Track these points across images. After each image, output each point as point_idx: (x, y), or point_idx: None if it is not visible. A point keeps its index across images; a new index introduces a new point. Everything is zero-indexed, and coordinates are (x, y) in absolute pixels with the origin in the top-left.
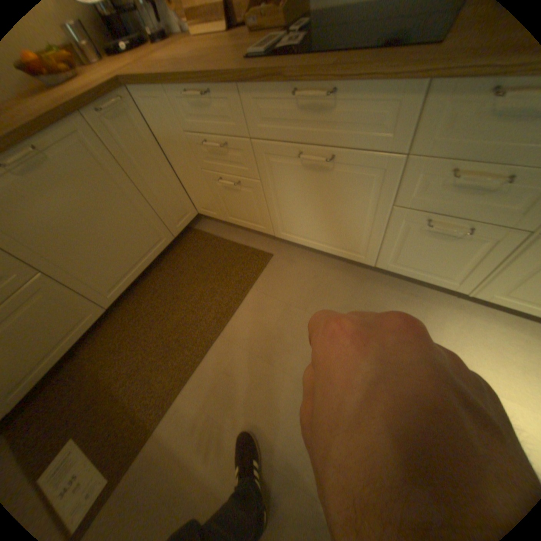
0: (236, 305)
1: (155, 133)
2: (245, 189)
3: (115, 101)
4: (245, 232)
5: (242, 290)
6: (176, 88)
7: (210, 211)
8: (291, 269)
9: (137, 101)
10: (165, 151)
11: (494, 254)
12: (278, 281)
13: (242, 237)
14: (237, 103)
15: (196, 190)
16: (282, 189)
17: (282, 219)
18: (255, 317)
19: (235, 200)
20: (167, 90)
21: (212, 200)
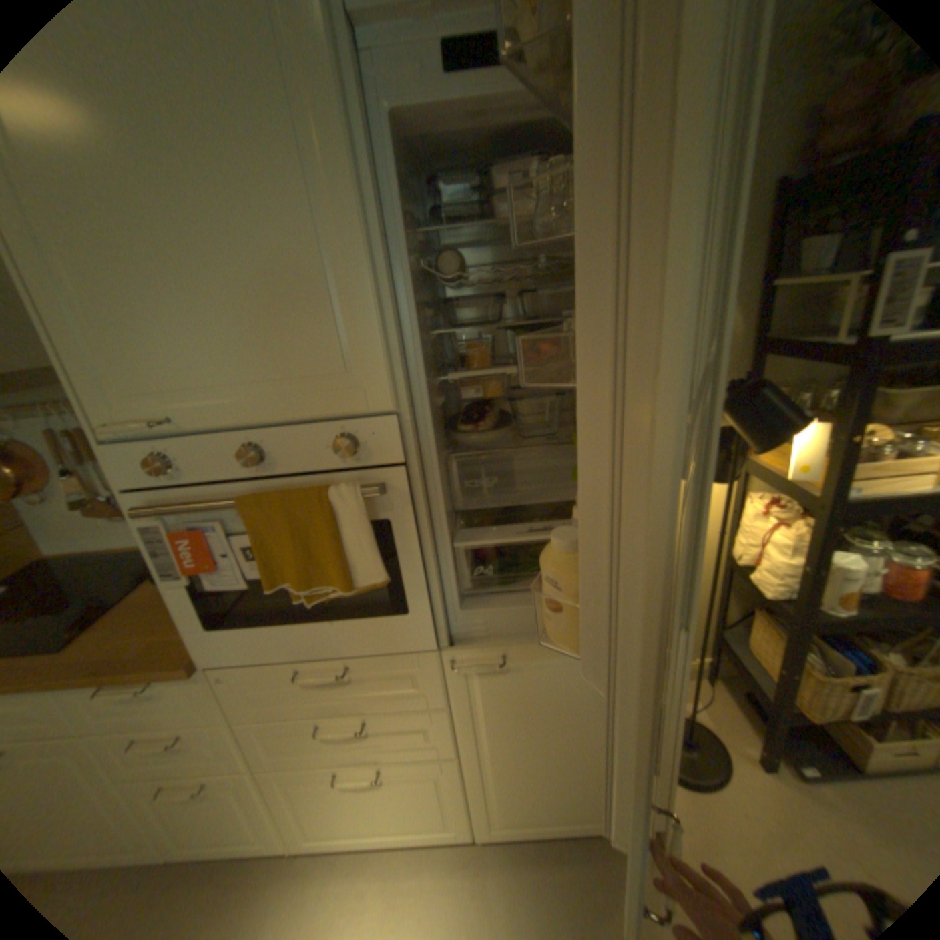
0: None
1: None
2: None
3: None
4: None
5: None
6: None
7: None
8: None
9: None
10: None
11: (244, 803)
12: None
13: None
14: None
15: None
16: None
17: None
18: None
19: None
20: None
21: None
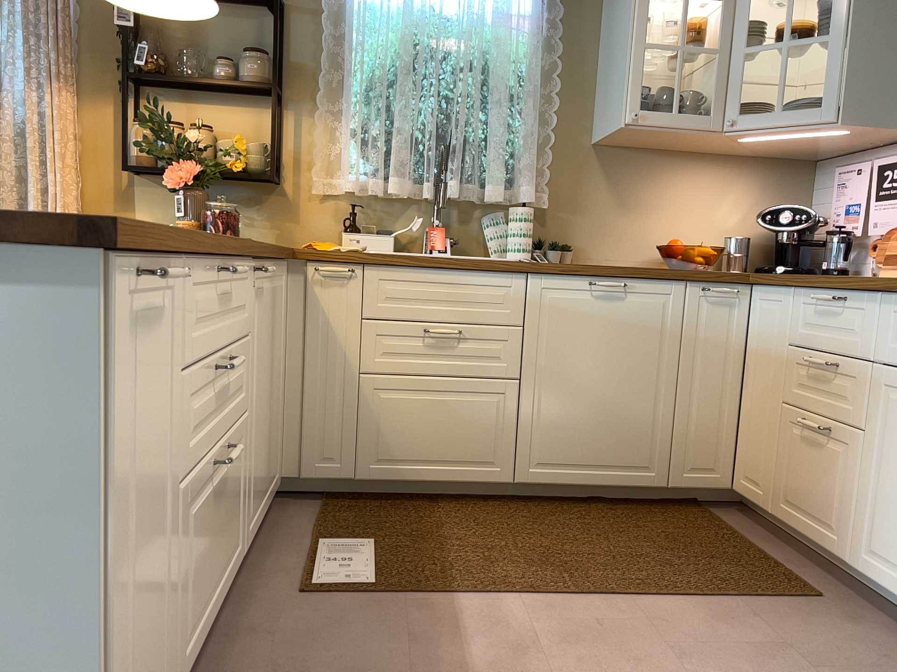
0: (690, 594)
1: (752, 342)
2: (835, 446)
3: (731, 290)
4: (797, 556)
5: (718, 590)
6: (810, 292)
7: (757, 487)
8: (845, 629)
9: (756, 302)
10: (749, 369)
11: None
12: (800, 624)
13: (785, 557)
14: (875, 317)
15: (756, 440)
16: (896, 452)
17: (878, 520)
18: (710, 623)
19: (810, 467)
20: (799, 294)
21: (772, 463)
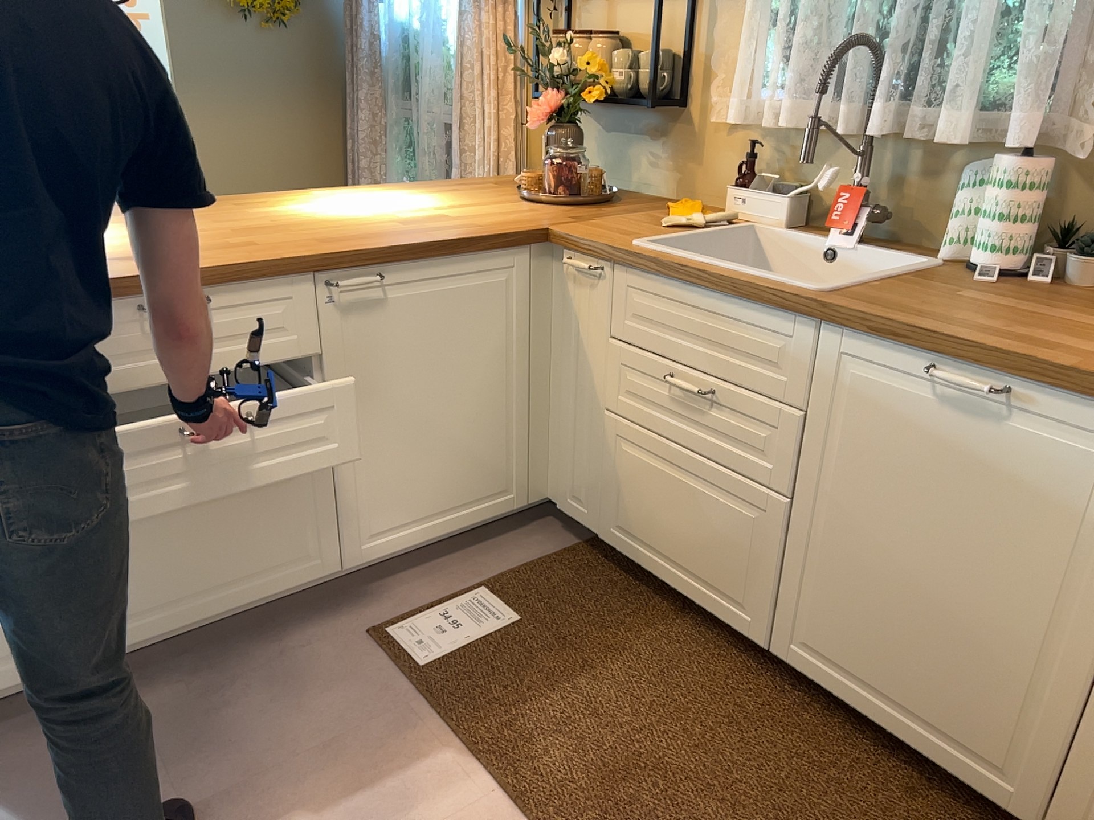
0: None
1: None
2: None
3: None
4: None
5: None
6: None
7: None
8: None
9: None
10: None
11: None
12: None
13: None
14: None
15: None
16: None
17: None
18: None
19: None
20: None
21: None
